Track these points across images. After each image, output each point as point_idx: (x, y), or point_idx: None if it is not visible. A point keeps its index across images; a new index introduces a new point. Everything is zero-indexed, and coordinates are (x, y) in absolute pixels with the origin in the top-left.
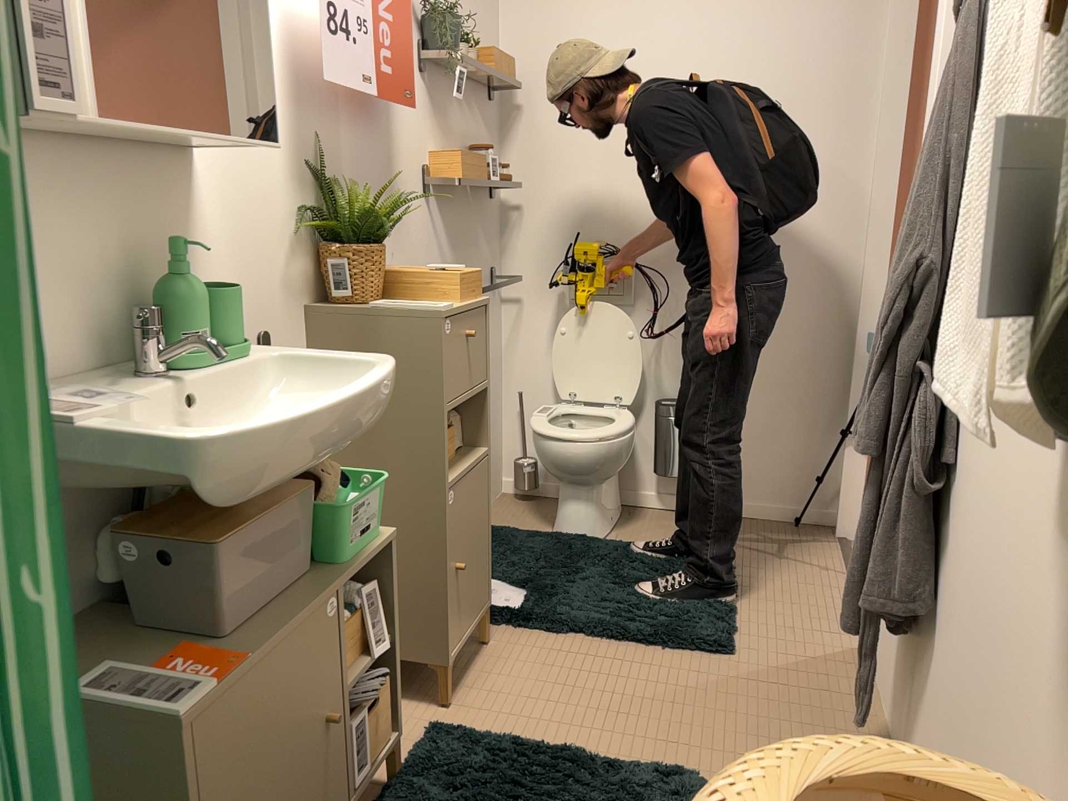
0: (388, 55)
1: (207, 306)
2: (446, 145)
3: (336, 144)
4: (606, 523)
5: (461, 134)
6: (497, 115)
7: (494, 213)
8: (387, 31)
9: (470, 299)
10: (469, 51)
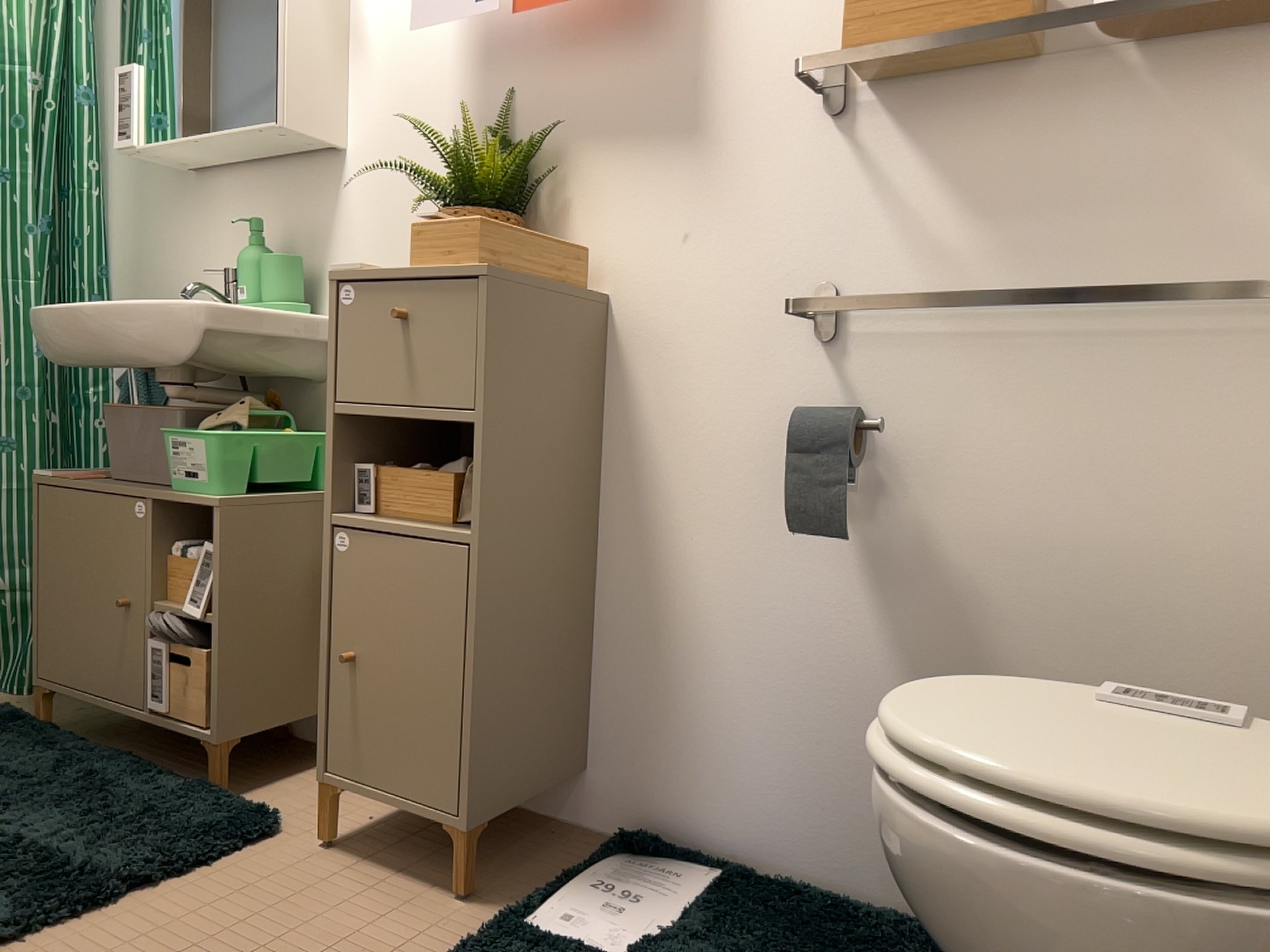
0: None
1: (254, 271)
2: None
3: (548, 95)
4: None
5: None
6: None
7: None
8: None
9: (430, 267)
10: None
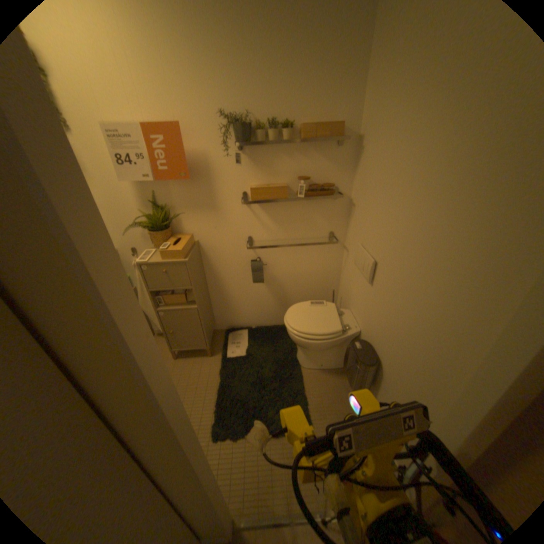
0: (162, 161)
1: None
2: (269, 179)
3: (166, 192)
4: (311, 364)
5: (291, 170)
6: (351, 150)
7: (339, 205)
8: (160, 151)
9: (168, 260)
10: (284, 128)
